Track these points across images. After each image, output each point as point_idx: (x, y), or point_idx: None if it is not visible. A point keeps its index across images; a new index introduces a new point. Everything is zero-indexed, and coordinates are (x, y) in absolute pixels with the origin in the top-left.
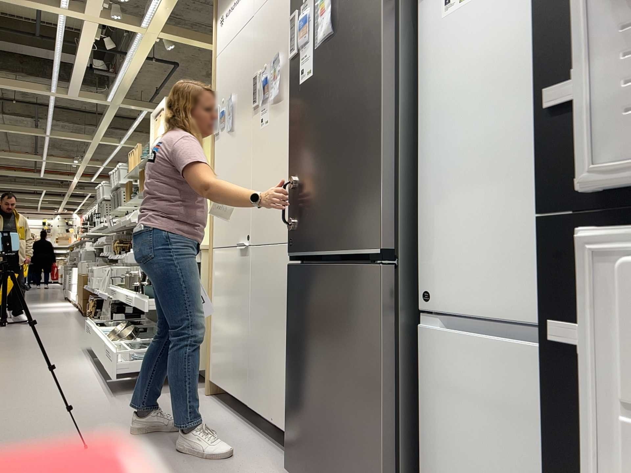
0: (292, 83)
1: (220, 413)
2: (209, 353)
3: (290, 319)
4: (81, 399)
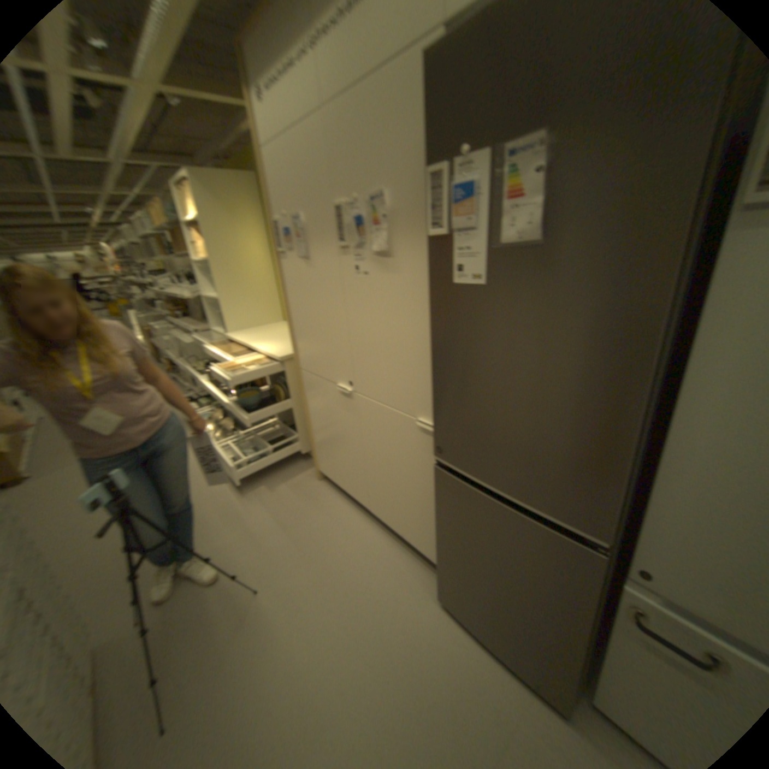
0: (433, 269)
1: (340, 507)
2: (313, 452)
3: (439, 509)
4: (213, 508)
